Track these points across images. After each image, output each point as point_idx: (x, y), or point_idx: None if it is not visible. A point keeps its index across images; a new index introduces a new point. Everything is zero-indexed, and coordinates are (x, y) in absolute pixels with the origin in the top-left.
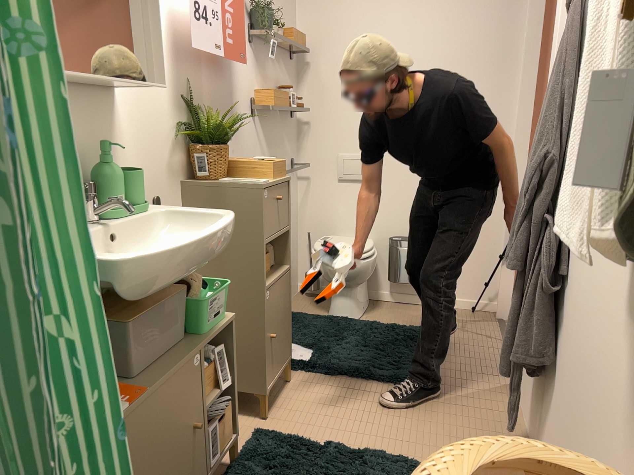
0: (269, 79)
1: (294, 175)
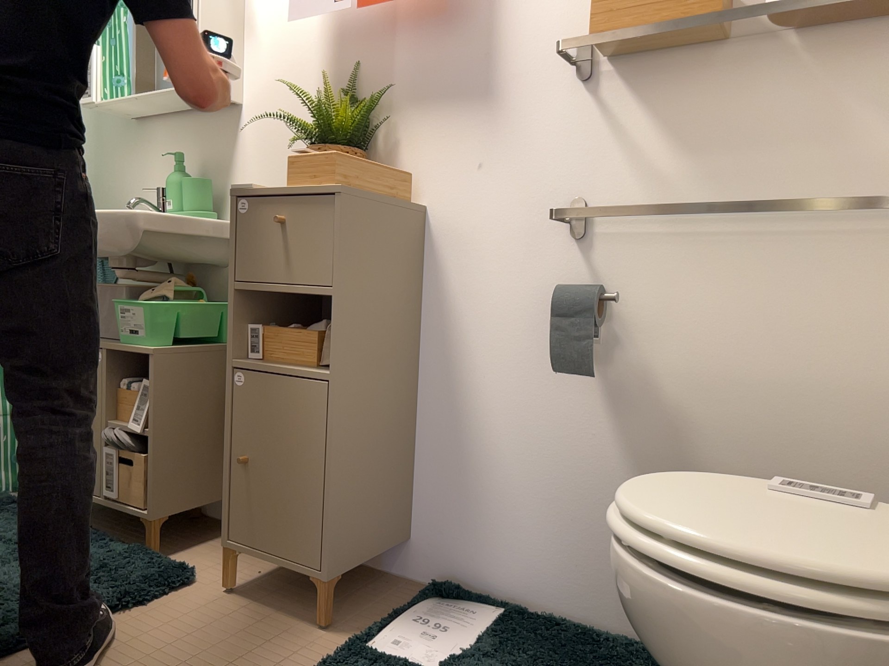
0: None
1: None
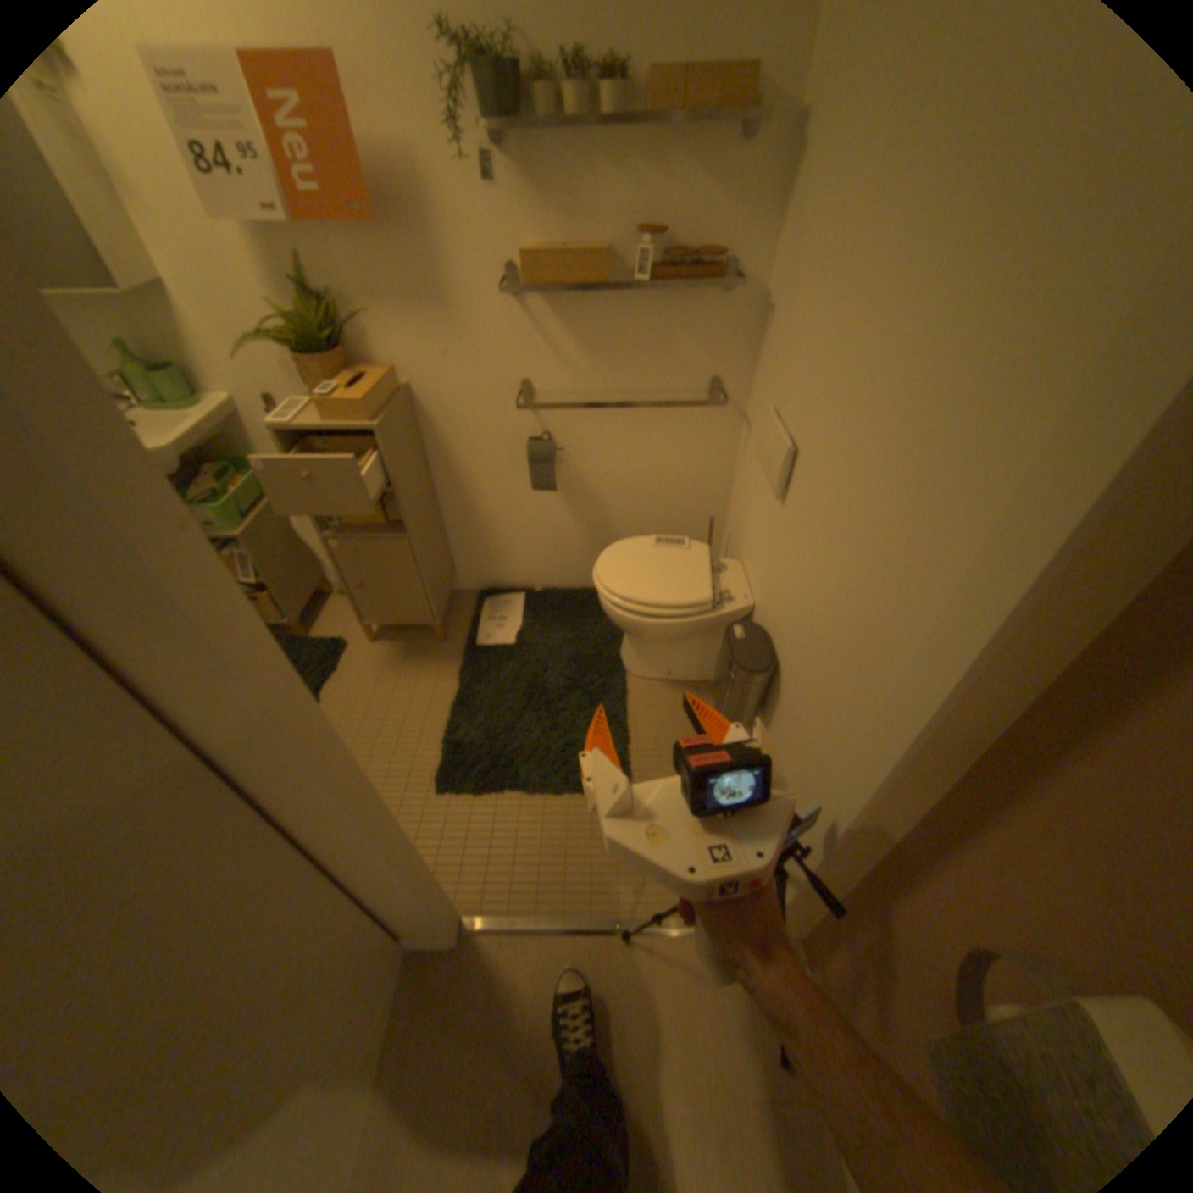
0: (589, 206)
1: (721, 407)
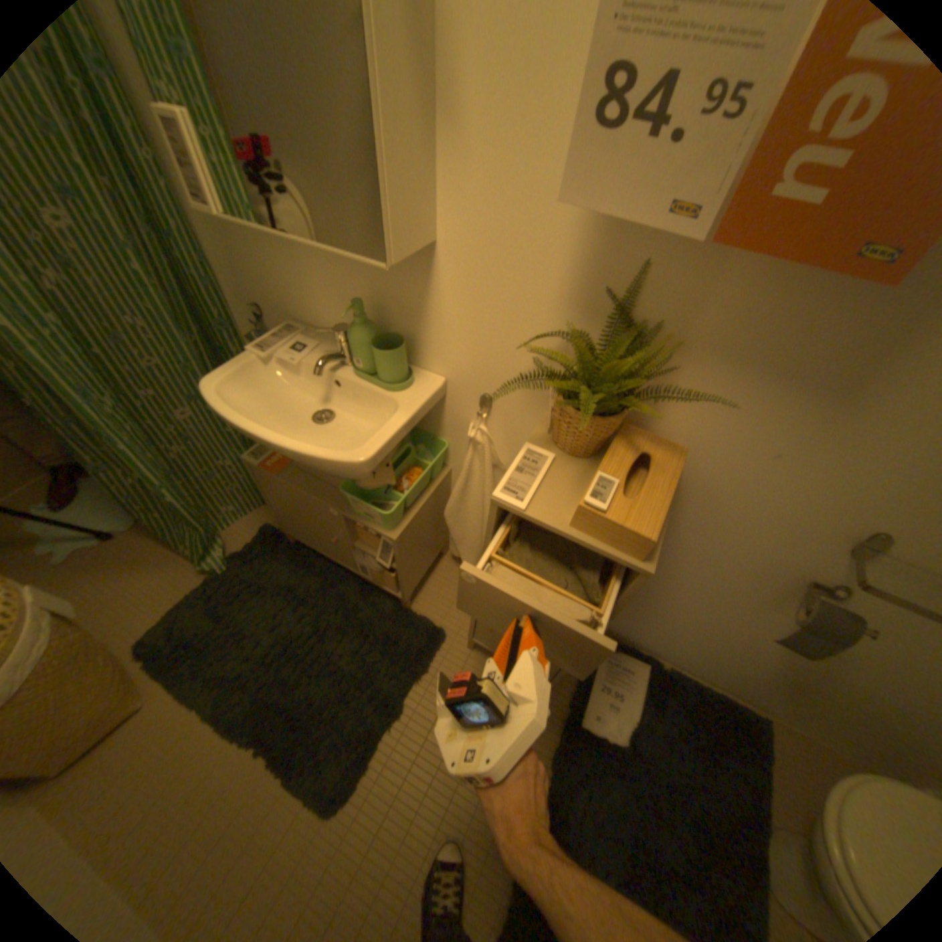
0: None
1: None
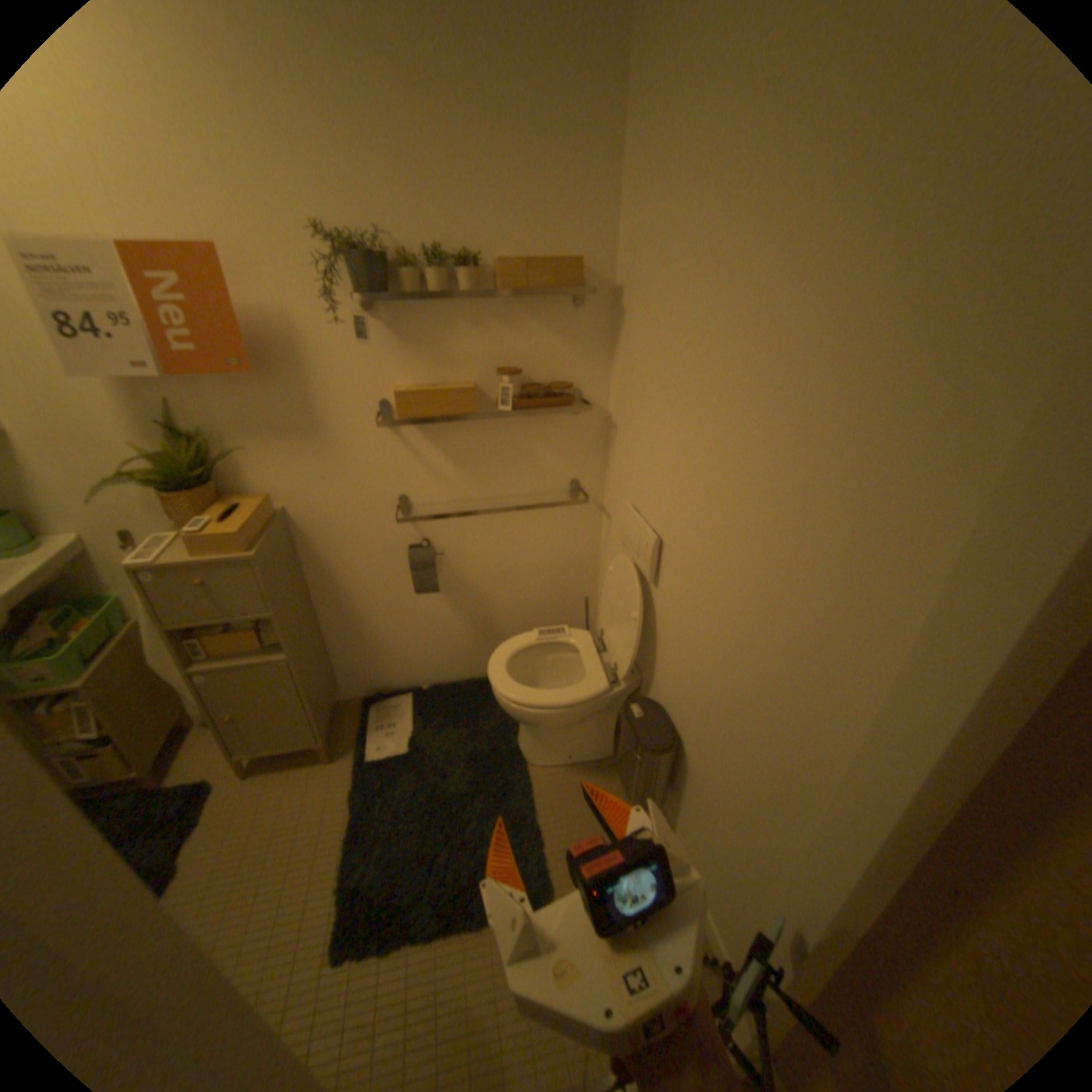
0: (453, 354)
1: (581, 503)
